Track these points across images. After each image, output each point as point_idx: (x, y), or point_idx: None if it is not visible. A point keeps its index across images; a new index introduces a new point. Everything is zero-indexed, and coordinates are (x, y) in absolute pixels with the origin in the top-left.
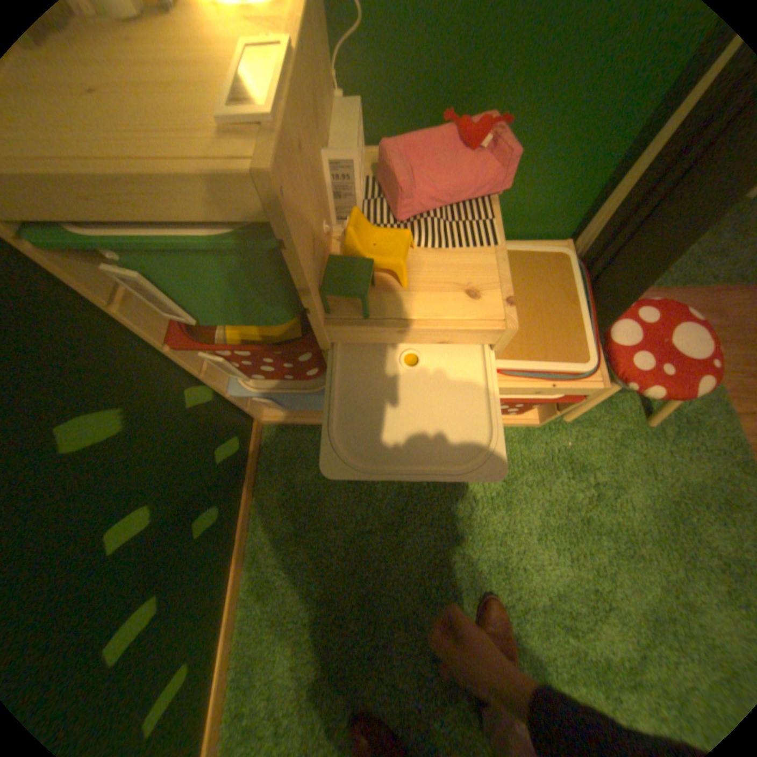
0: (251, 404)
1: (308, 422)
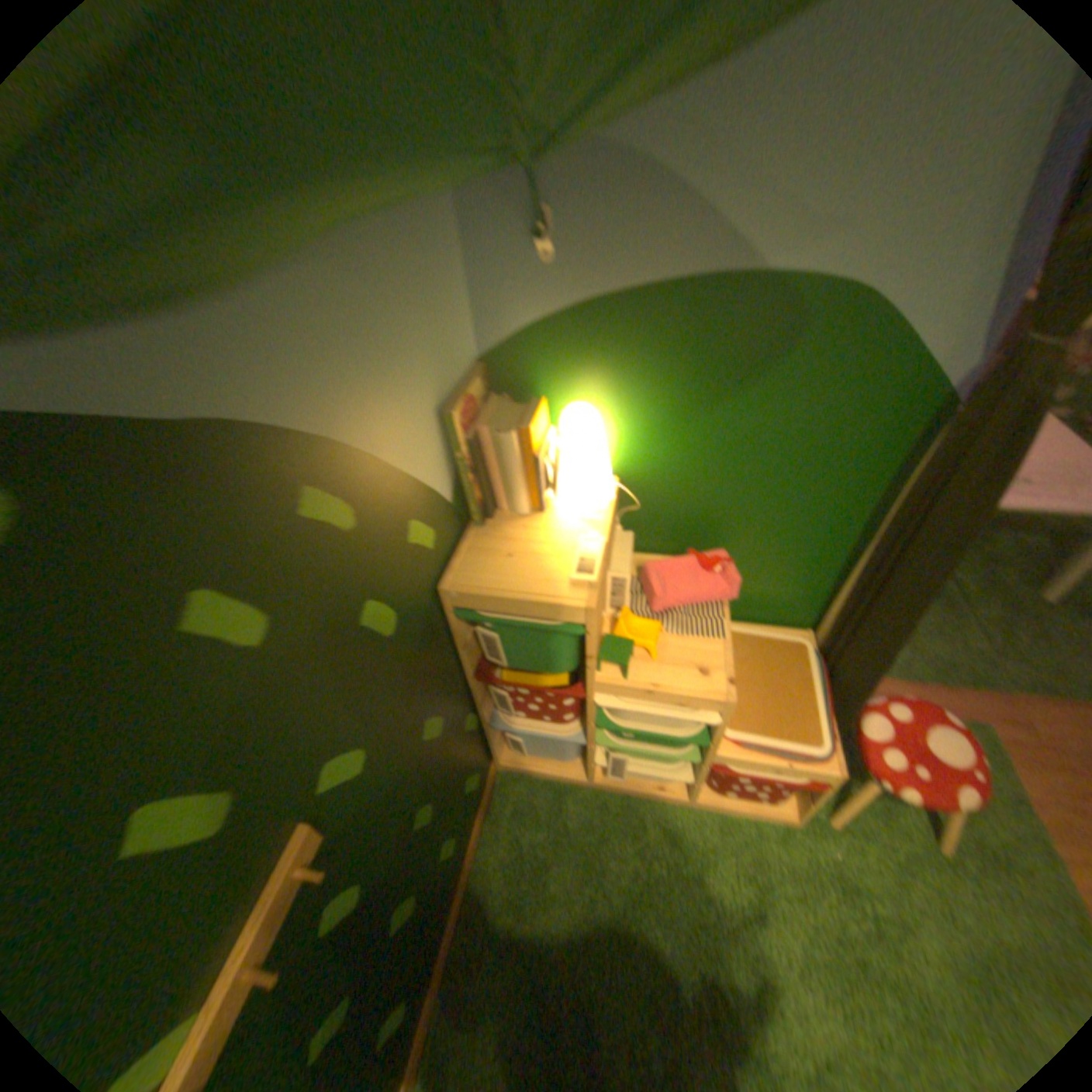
0: (497, 744)
1: (544, 777)
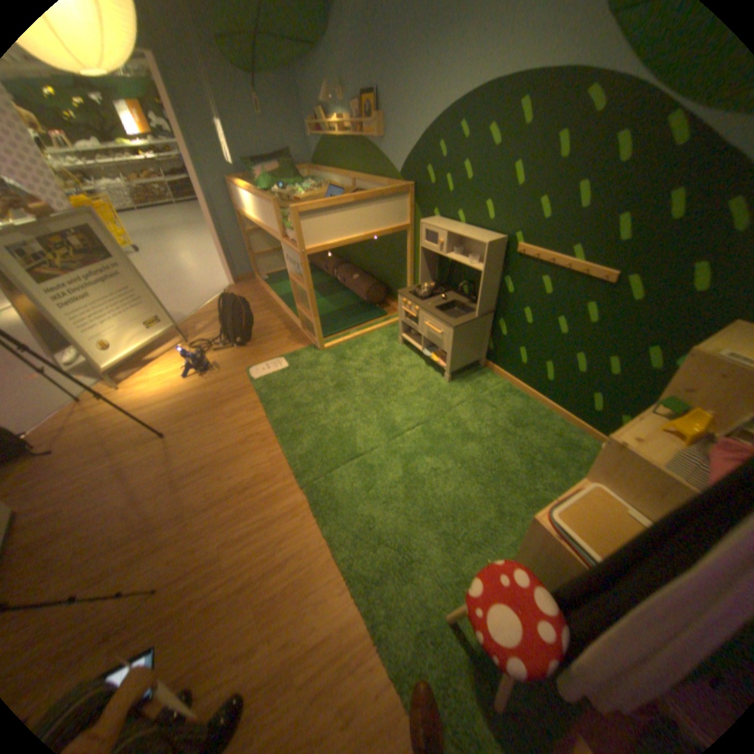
0: None
1: None
